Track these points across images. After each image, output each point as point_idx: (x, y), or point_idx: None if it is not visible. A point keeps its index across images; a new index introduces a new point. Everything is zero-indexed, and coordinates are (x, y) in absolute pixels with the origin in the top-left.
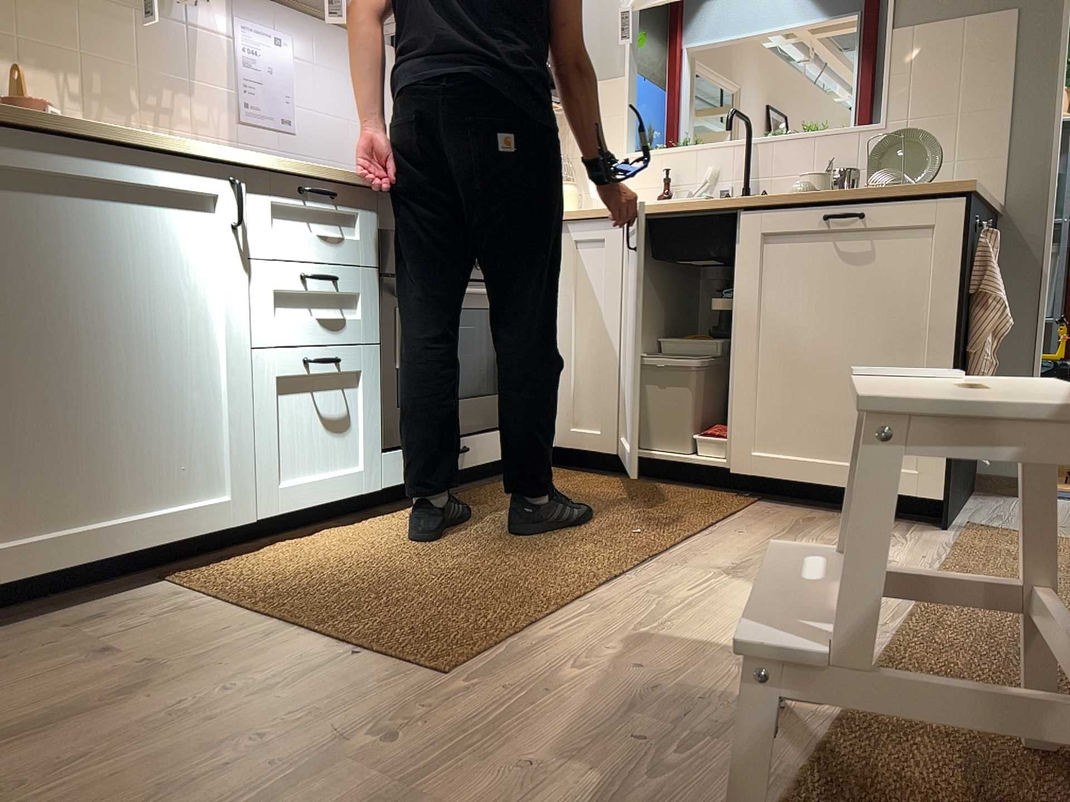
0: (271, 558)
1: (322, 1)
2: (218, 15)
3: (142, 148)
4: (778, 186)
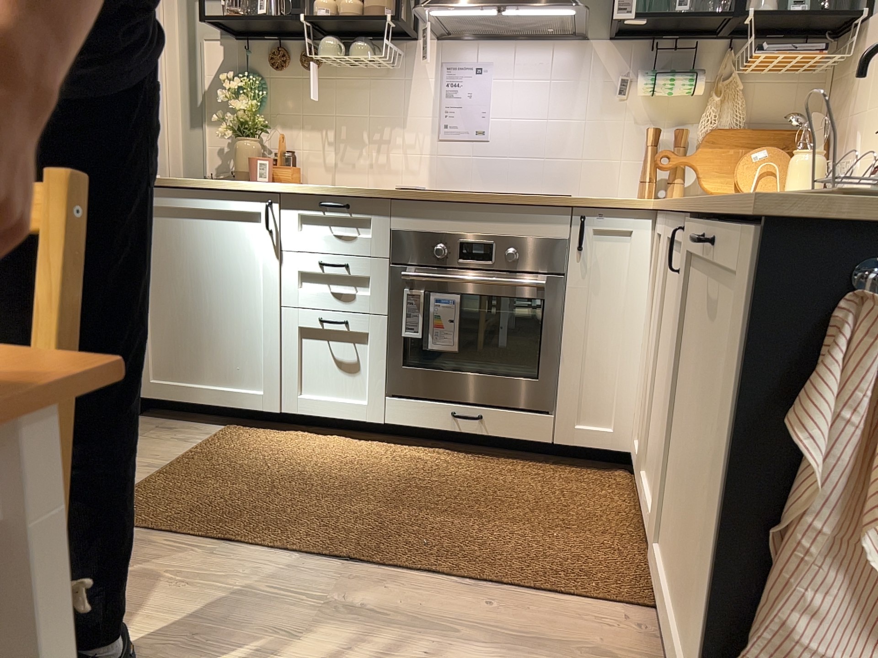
0: (276, 437)
1: (525, 25)
2: (425, 66)
3: (216, 191)
4: None
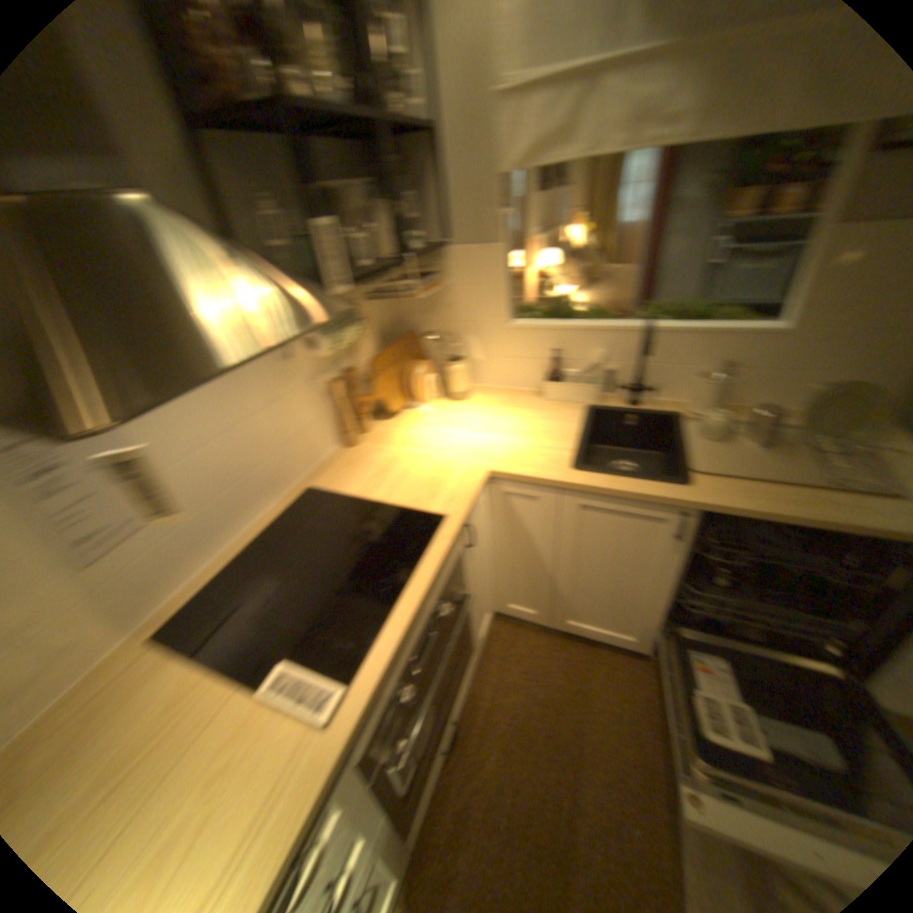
0: None
1: None
2: None
3: None
4: (663, 371)
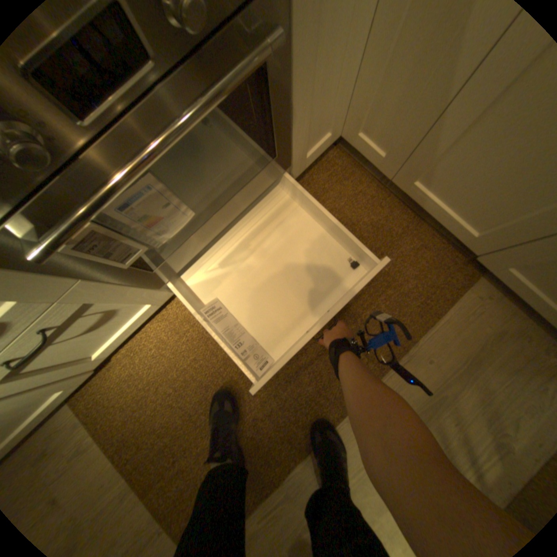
0: (117, 374)
1: None
2: None
3: None
4: None
